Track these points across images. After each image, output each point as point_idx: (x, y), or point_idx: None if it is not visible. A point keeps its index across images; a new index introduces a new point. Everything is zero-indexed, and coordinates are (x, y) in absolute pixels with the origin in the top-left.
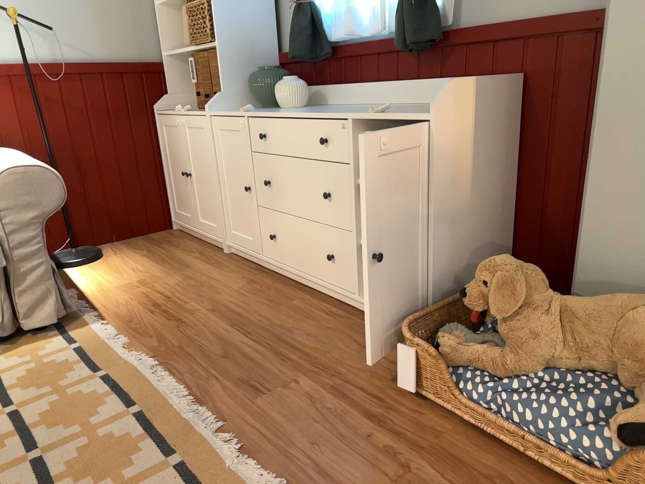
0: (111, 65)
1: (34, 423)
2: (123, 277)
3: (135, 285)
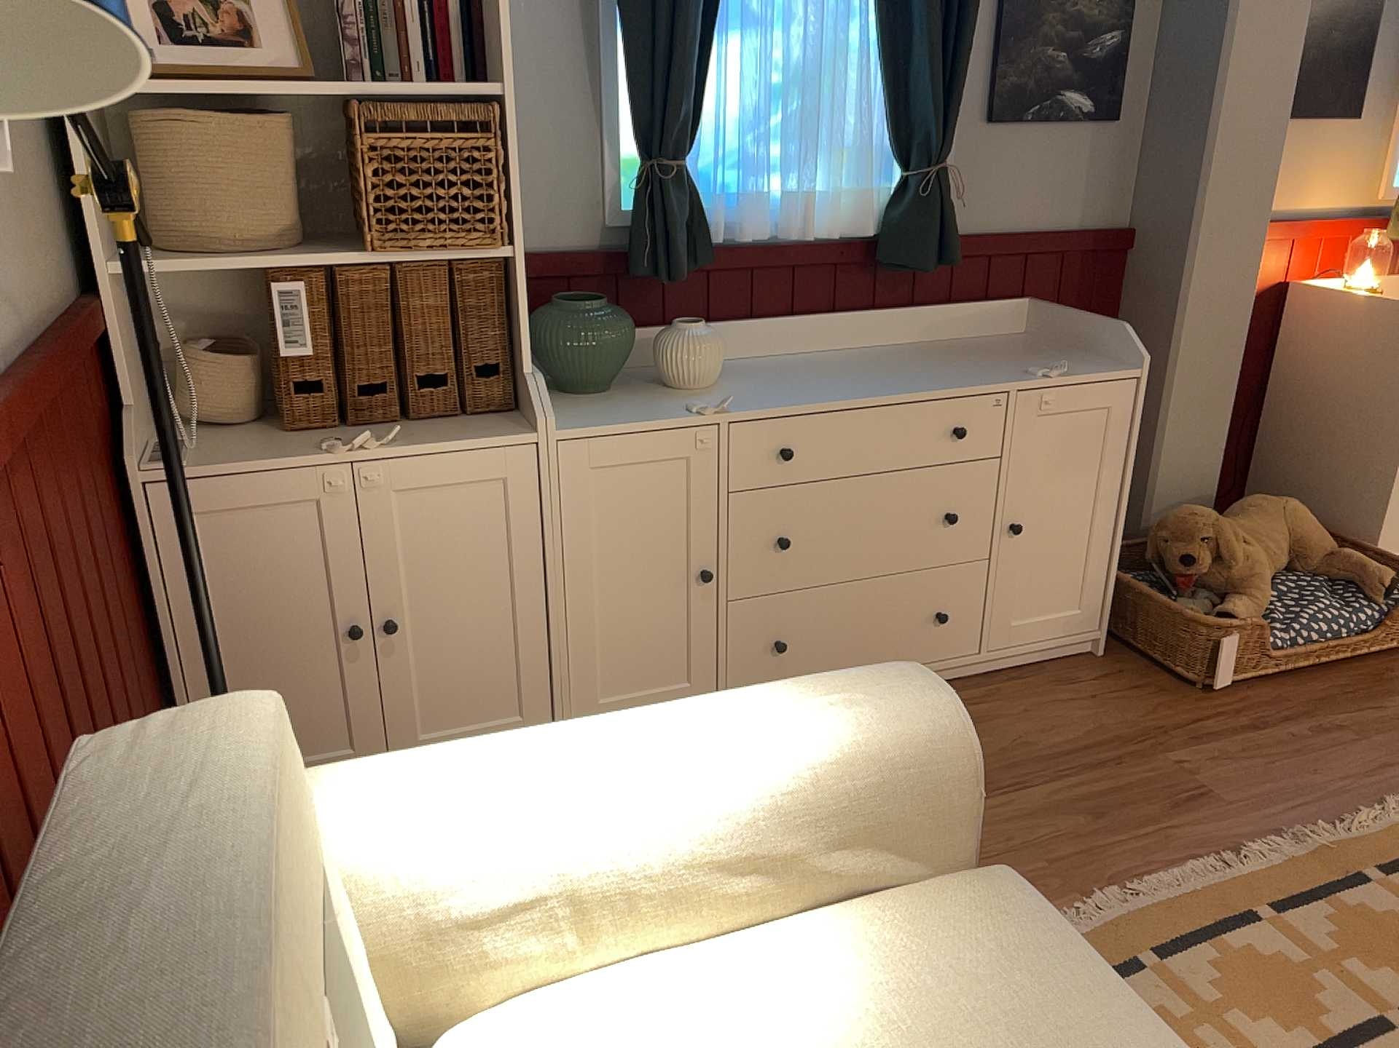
0: (63, 336)
1: (1314, 1039)
2: None
3: None
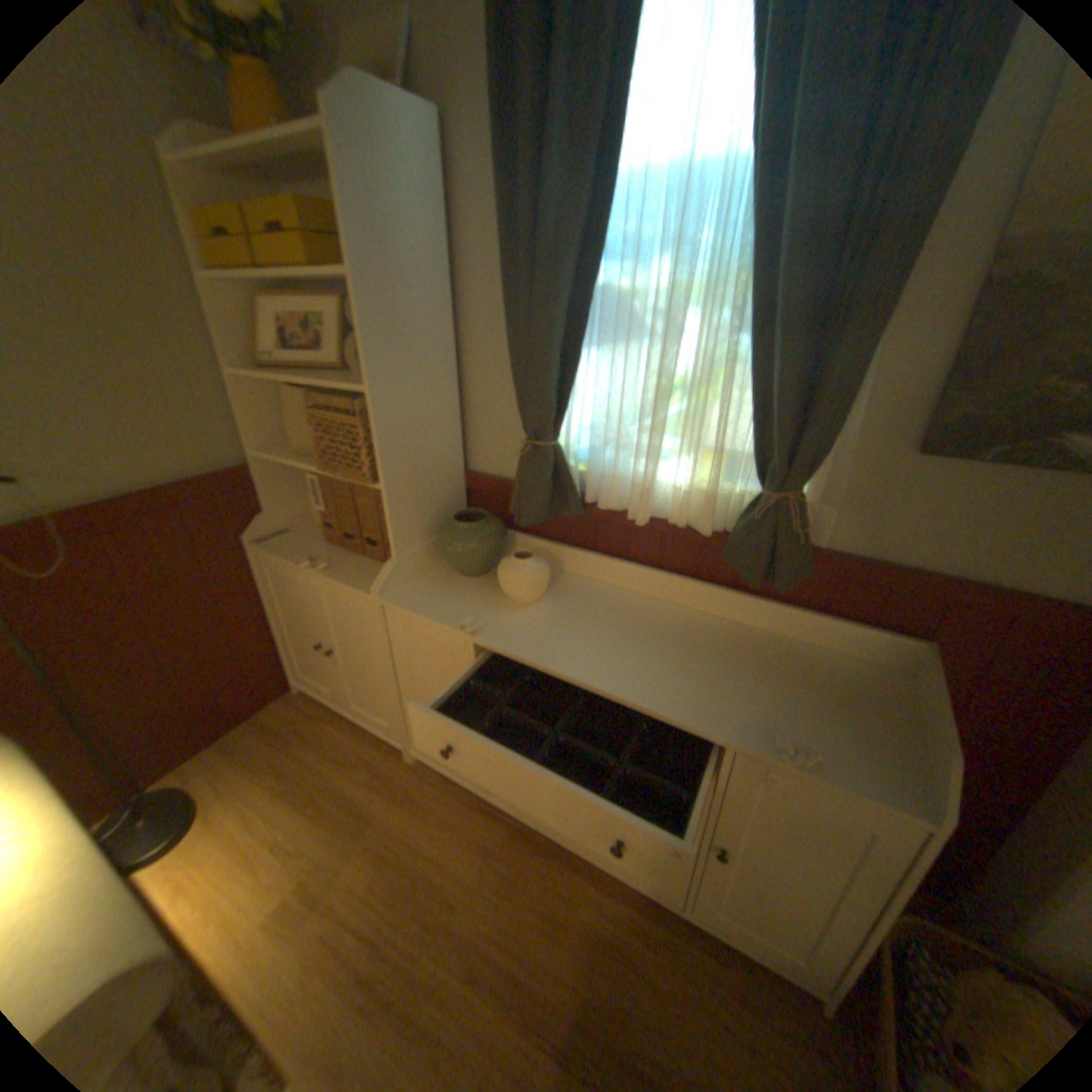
0: (151, 491)
1: None
2: (261, 884)
3: (294, 911)
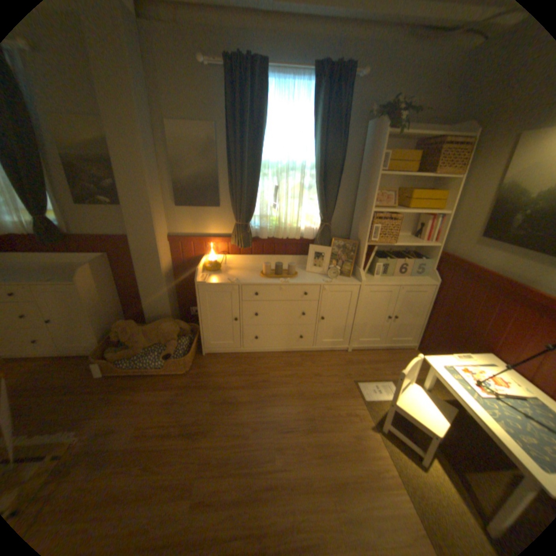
0: None
1: None
2: None
3: None
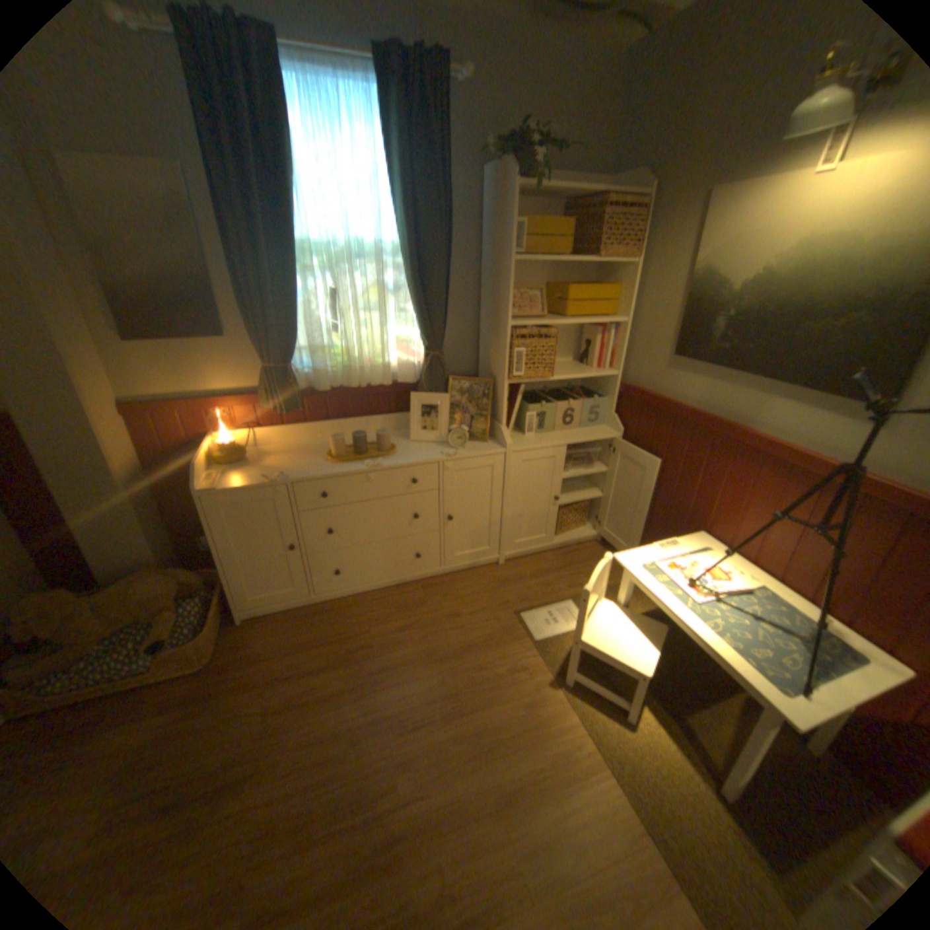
0: None
1: None
2: None
3: None
